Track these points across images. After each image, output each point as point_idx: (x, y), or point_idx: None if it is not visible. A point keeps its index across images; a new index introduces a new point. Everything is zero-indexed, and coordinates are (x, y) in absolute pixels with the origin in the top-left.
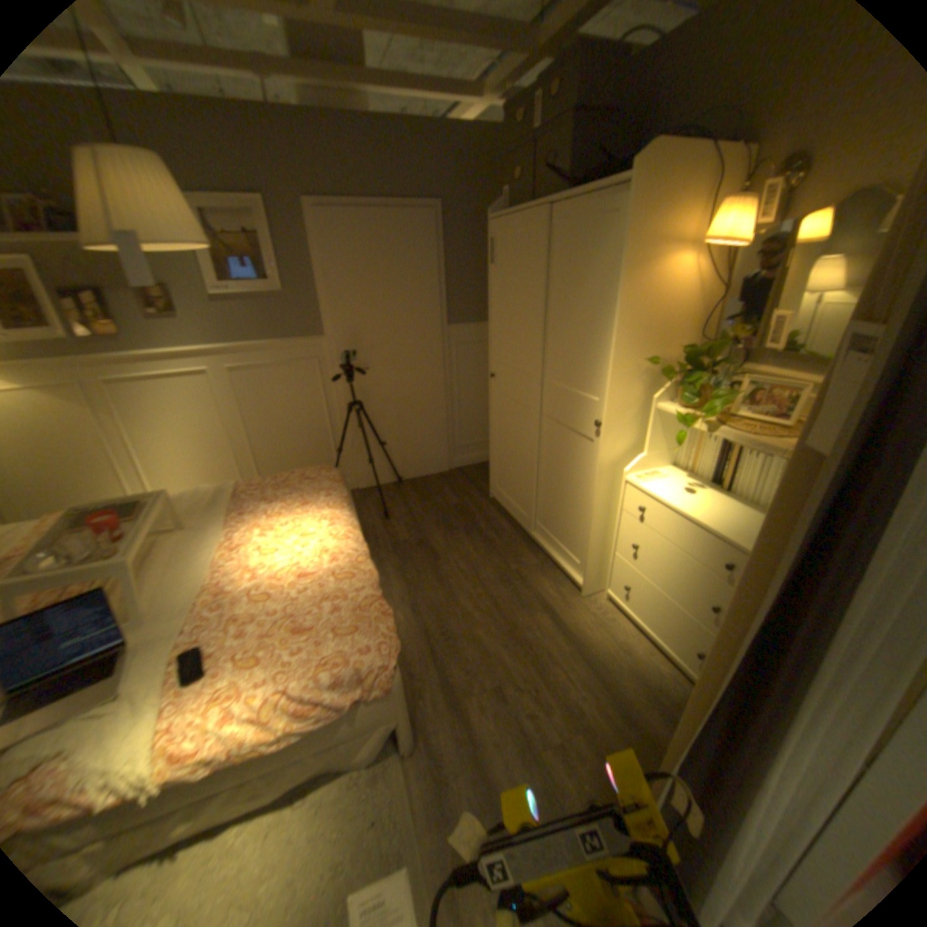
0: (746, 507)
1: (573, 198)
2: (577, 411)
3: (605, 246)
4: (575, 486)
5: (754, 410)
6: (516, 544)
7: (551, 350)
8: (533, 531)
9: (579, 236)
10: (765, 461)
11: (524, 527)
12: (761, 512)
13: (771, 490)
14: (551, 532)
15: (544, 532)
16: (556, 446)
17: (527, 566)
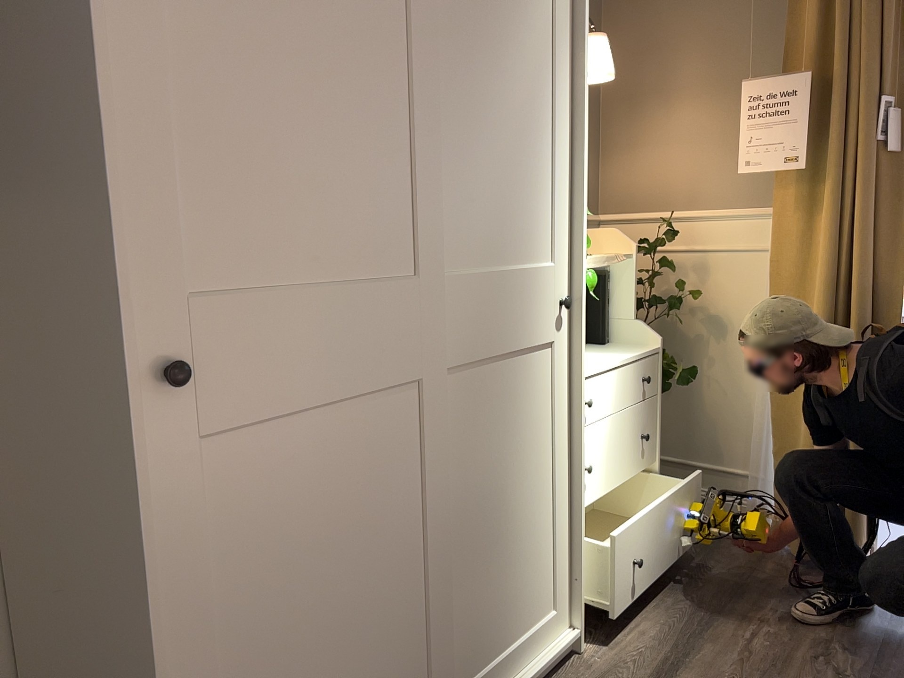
0: None
1: None
2: (525, 306)
3: None
4: (533, 466)
5: None
6: None
7: (450, 191)
8: None
9: None
10: None
11: None
12: None
13: None
14: (492, 652)
15: None
16: (483, 424)
17: None
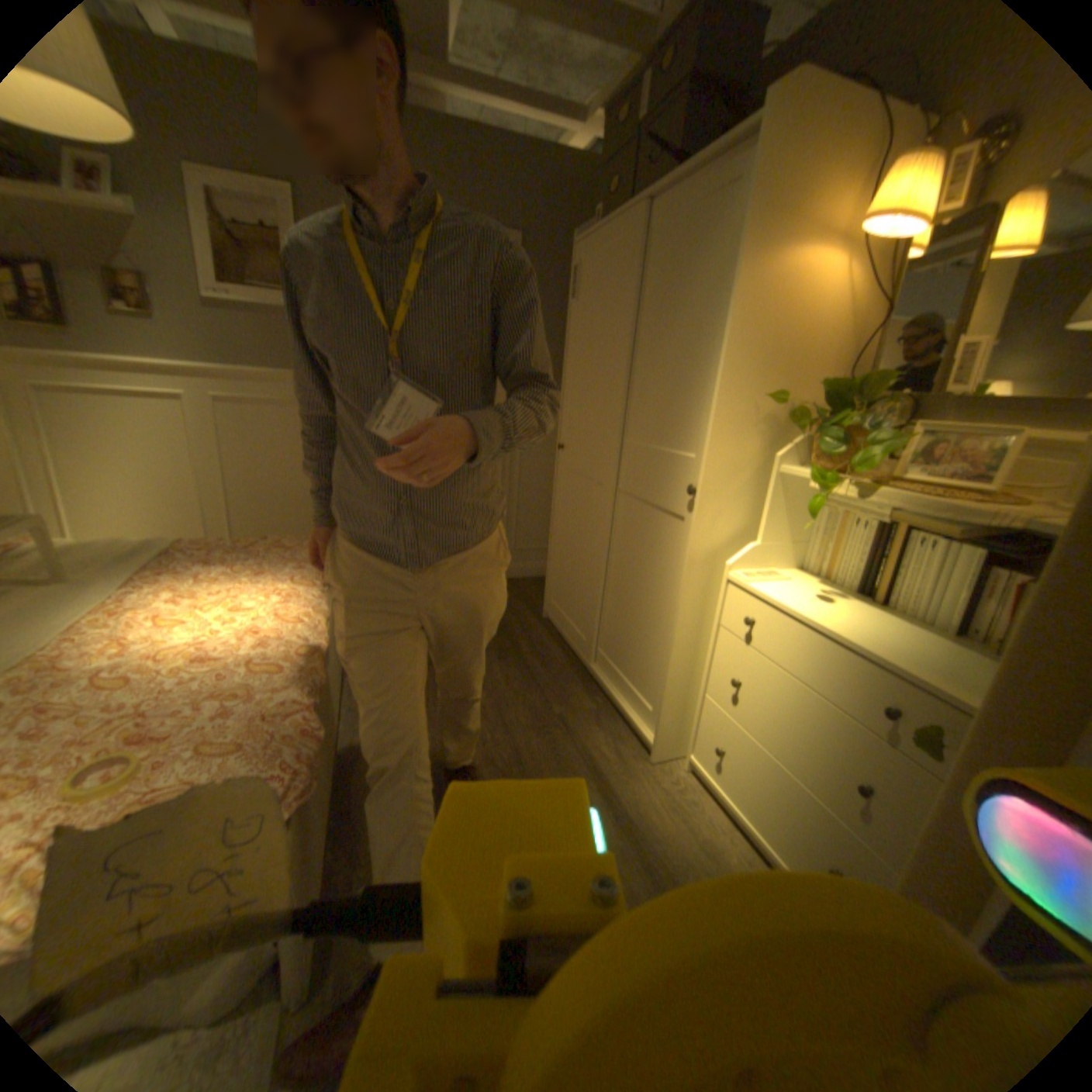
0: (915, 627)
1: (682, 182)
2: (665, 478)
3: (720, 235)
4: (655, 591)
5: (932, 472)
6: (568, 678)
7: (638, 398)
8: (593, 662)
9: (686, 231)
10: (948, 555)
11: (582, 656)
12: (940, 636)
13: (956, 601)
14: (617, 663)
15: (607, 664)
16: (633, 534)
17: (578, 710)
